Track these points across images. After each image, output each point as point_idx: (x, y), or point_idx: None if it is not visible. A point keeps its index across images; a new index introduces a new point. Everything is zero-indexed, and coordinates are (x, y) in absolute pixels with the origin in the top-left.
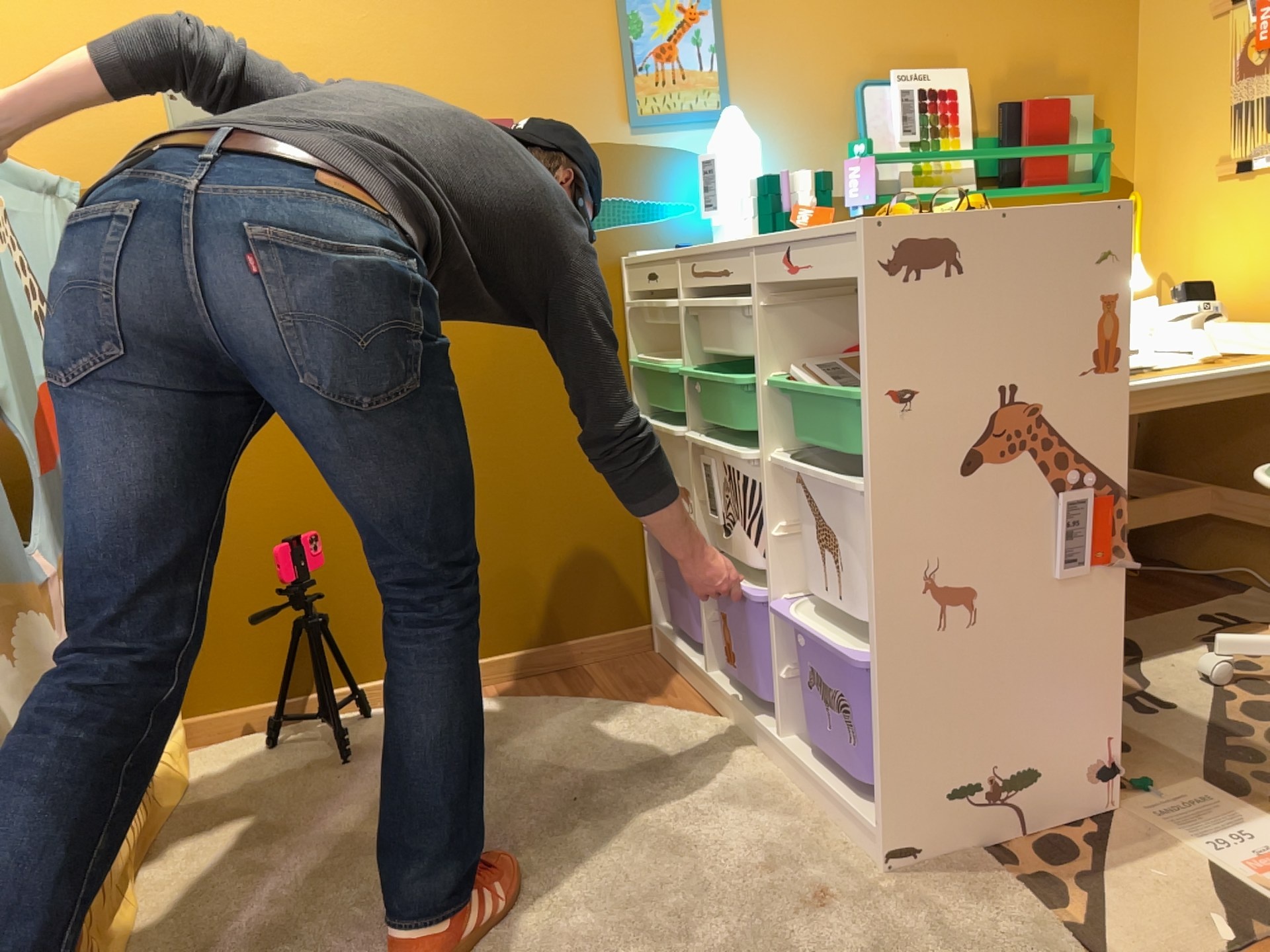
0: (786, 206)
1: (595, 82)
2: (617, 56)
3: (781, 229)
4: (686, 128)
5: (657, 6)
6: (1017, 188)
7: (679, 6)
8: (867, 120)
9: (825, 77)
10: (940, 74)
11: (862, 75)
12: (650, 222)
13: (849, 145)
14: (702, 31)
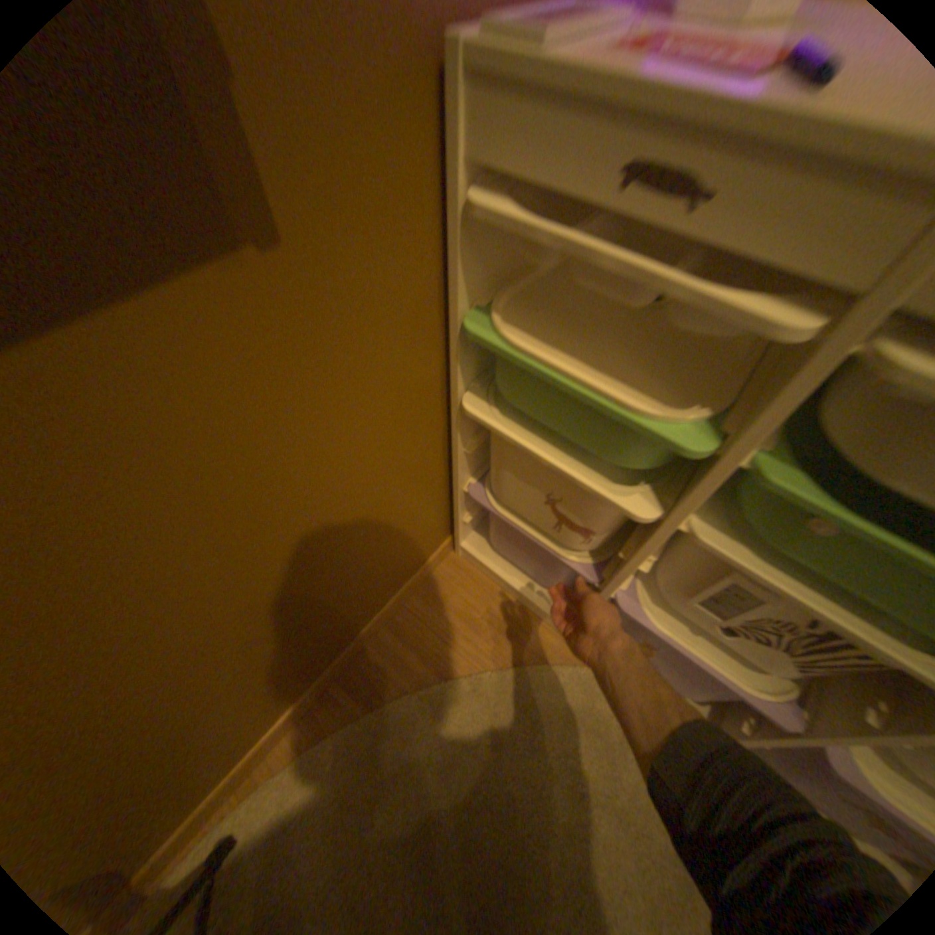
0: None
1: None
2: None
3: None
4: None
5: None
6: None
7: None
8: None
9: None
10: None
11: None
12: None
13: None
14: None
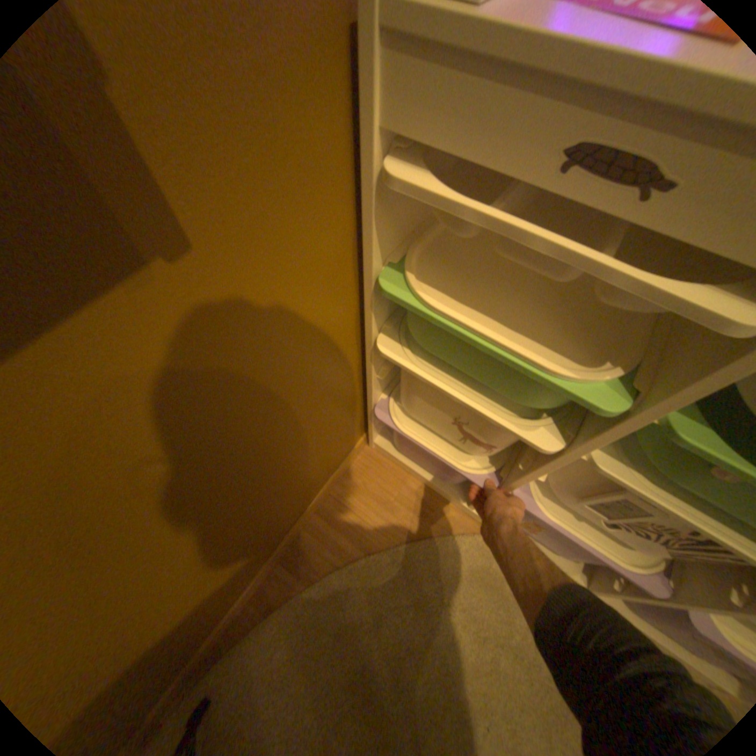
0: None
1: None
2: None
3: None
4: None
5: None
6: None
7: None
8: None
9: None
10: None
11: None
12: None
13: None
14: None
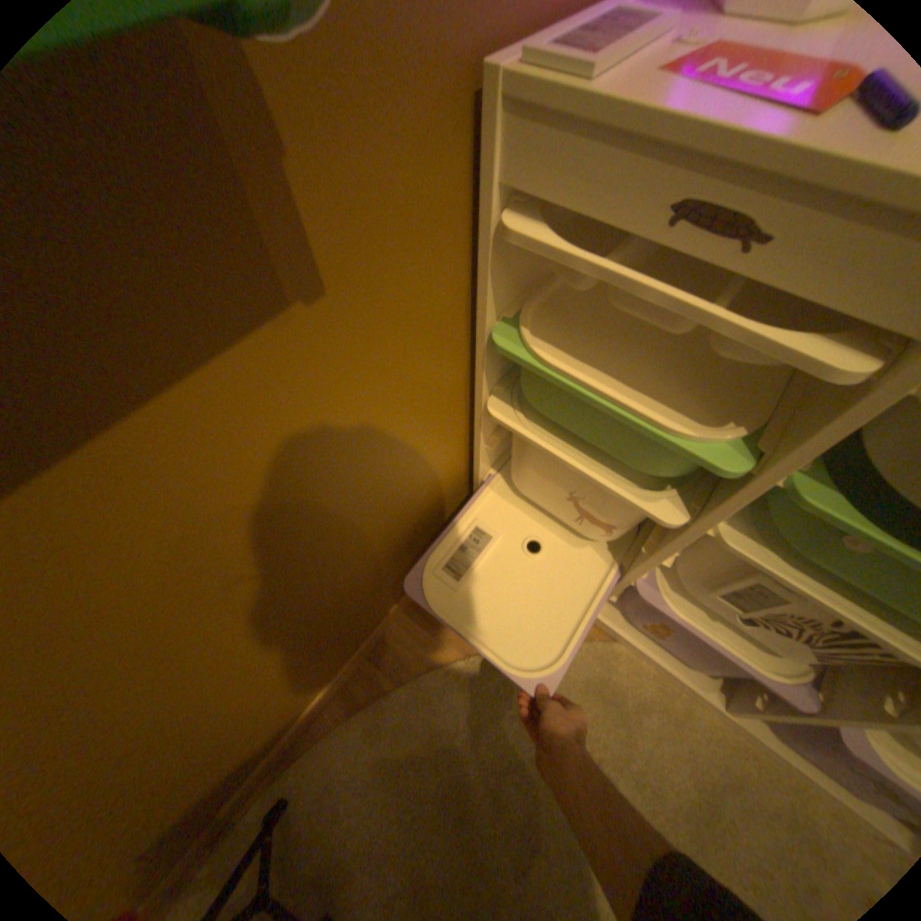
0: None
1: None
2: None
3: None
4: None
5: None
6: None
7: None
8: None
9: None
10: None
11: None
12: None
13: None
14: None
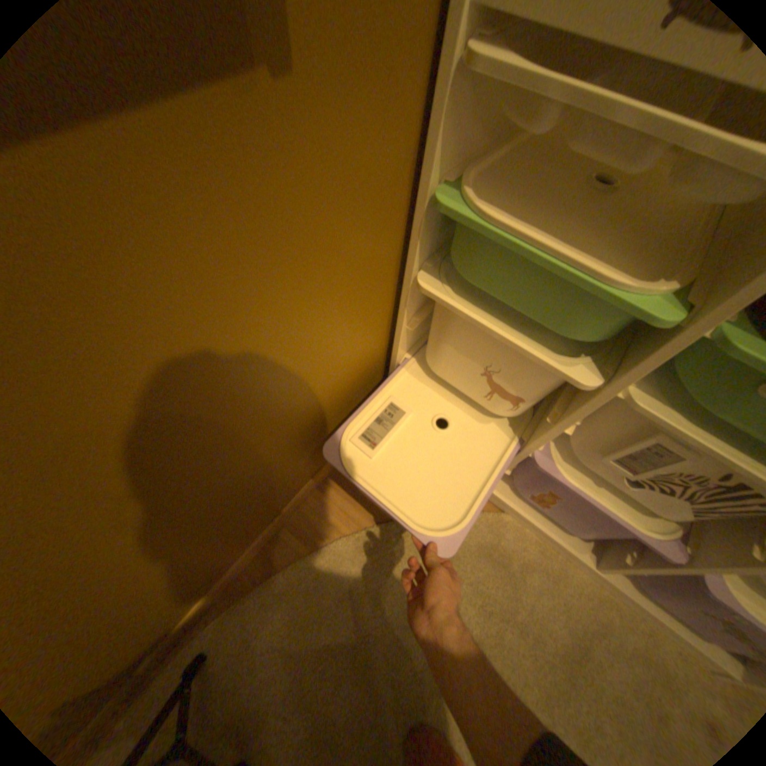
0: None
1: None
2: None
3: None
4: None
5: None
6: None
7: None
8: None
9: None
10: None
11: None
12: None
13: None
14: None
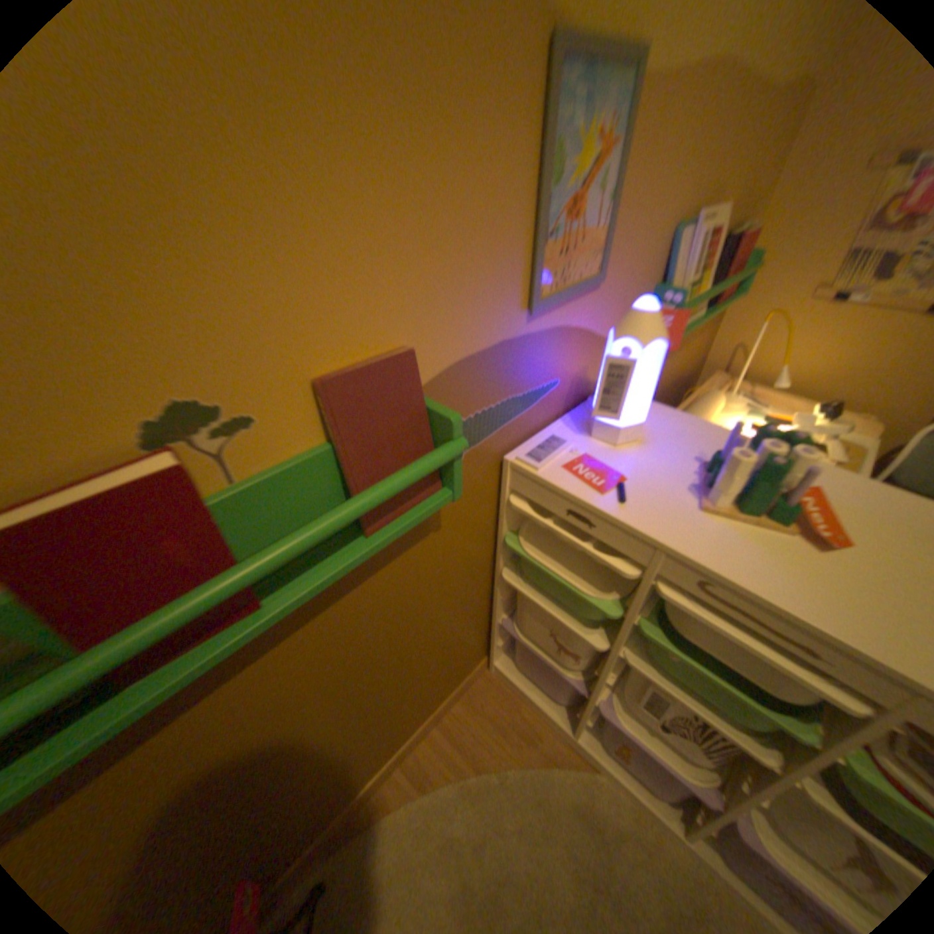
0: (799, 500)
1: (506, 258)
2: (533, 214)
3: (787, 525)
4: (572, 300)
5: (586, 124)
6: (717, 302)
7: (604, 125)
8: (678, 262)
9: (666, 218)
10: (722, 207)
11: (684, 212)
12: (527, 411)
13: (660, 288)
14: (613, 166)
